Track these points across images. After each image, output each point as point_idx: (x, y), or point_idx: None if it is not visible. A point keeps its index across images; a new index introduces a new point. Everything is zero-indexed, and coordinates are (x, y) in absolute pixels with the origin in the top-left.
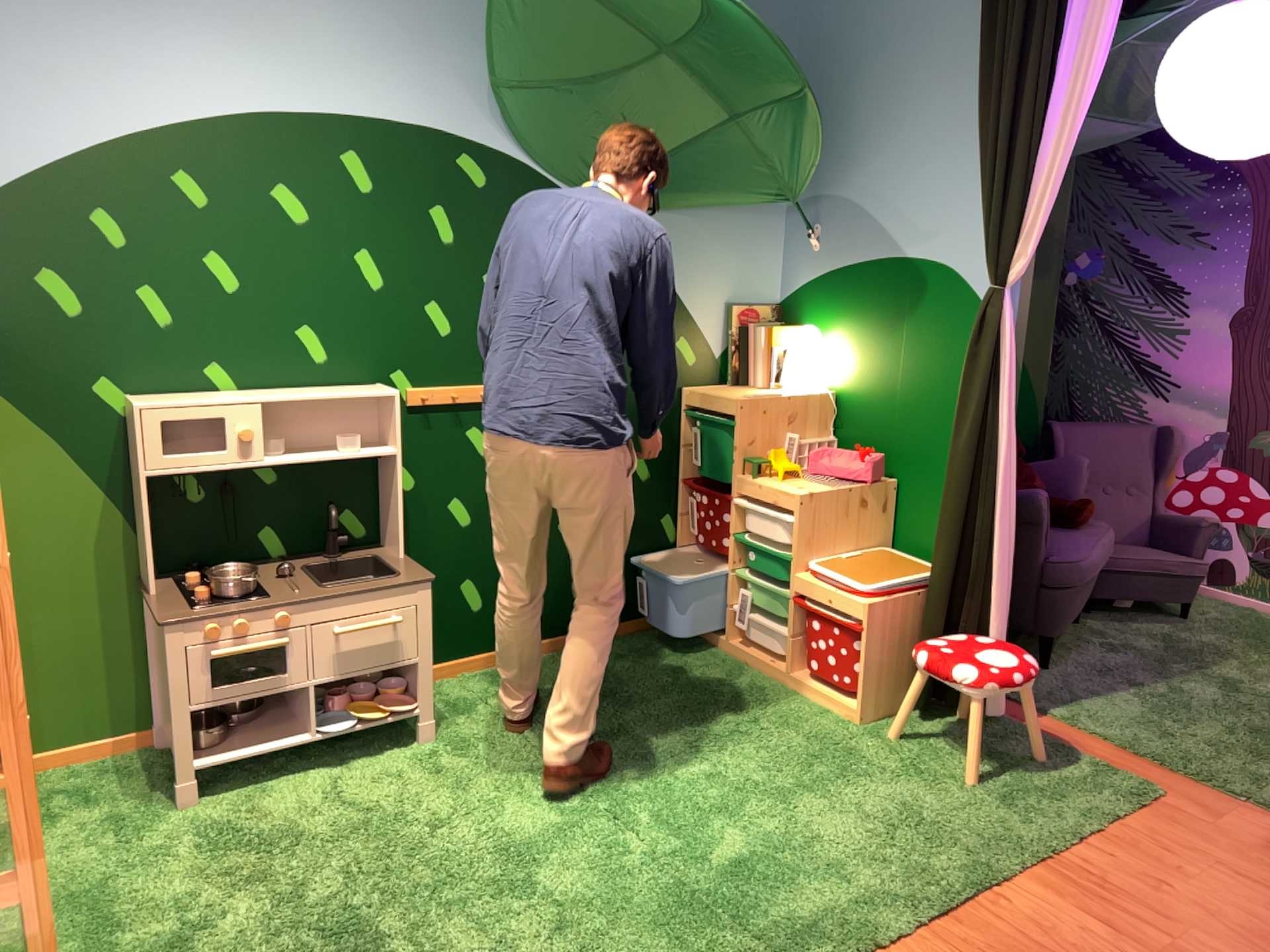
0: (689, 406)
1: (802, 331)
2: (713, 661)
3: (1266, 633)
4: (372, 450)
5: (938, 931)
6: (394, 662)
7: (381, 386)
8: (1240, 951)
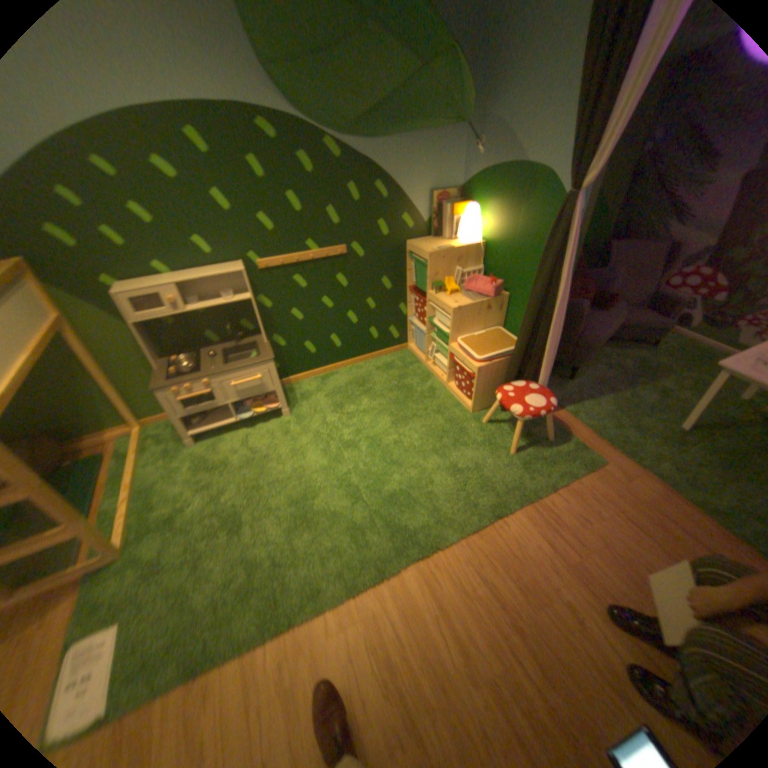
0: (409, 252)
1: (468, 208)
2: (417, 372)
3: (698, 359)
4: (242, 296)
5: (469, 541)
6: (264, 390)
7: (241, 263)
8: (612, 570)
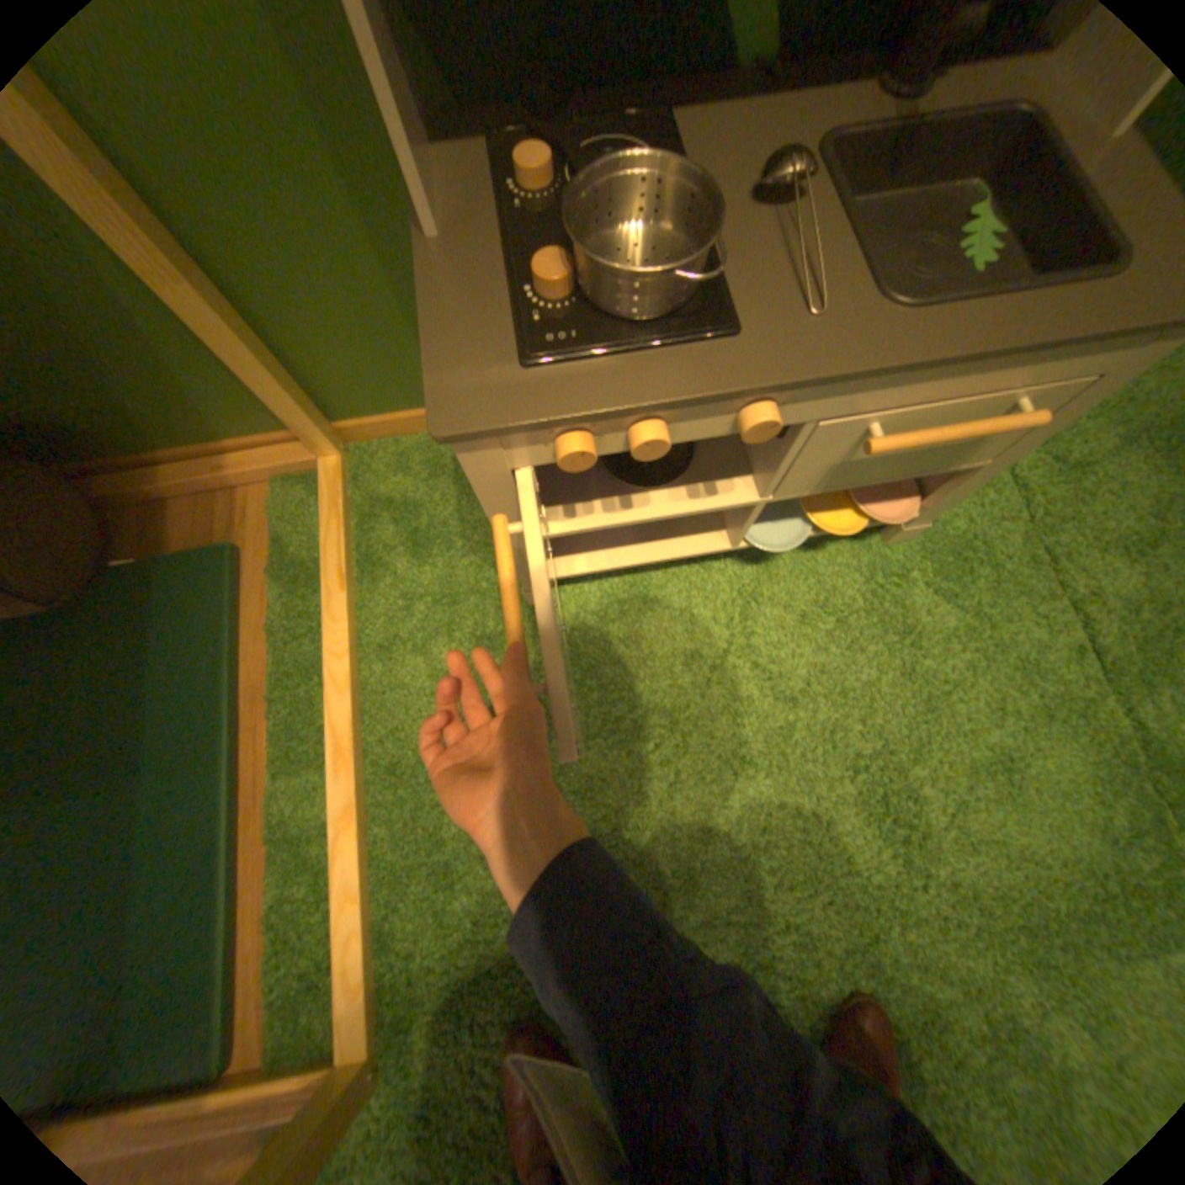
0: None
1: None
2: None
3: None
4: None
5: None
6: (943, 470)
7: None
8: None
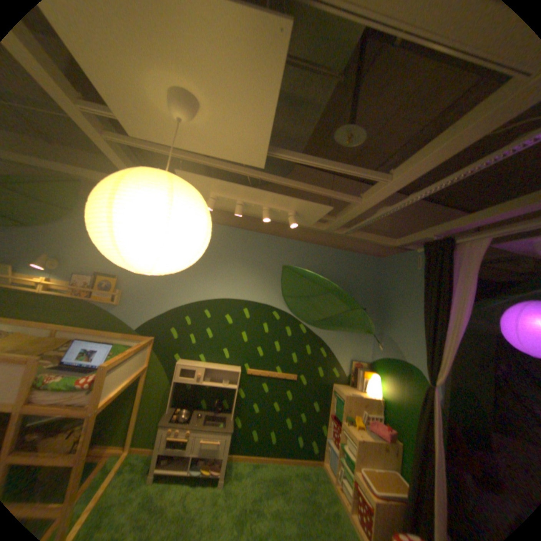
0: (335, 391)
1: (373, 376)
2: (328, 493)
3: None
4: (231, 387)
5: None
6: (216, 458)
7: (239, 369)
8: None
